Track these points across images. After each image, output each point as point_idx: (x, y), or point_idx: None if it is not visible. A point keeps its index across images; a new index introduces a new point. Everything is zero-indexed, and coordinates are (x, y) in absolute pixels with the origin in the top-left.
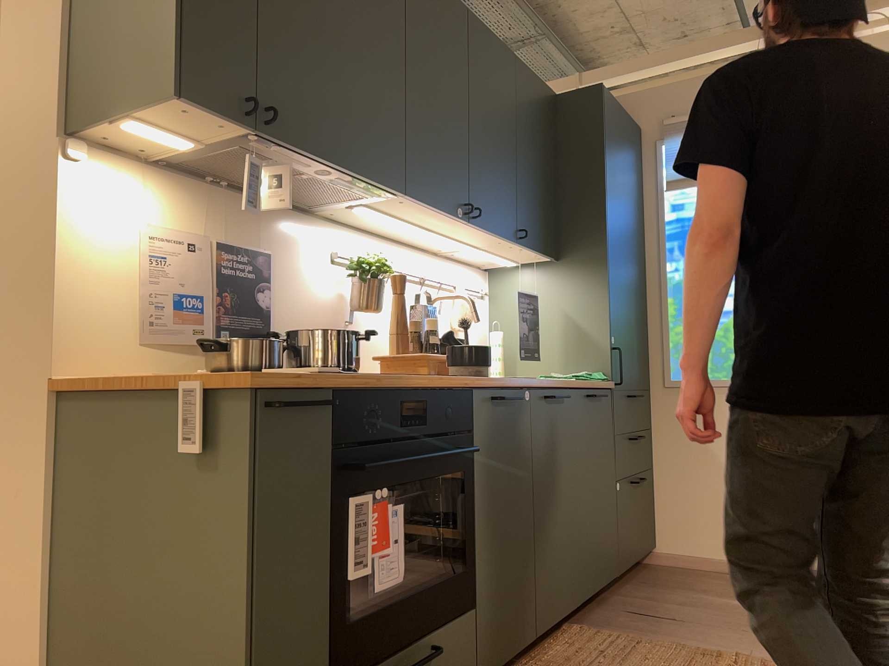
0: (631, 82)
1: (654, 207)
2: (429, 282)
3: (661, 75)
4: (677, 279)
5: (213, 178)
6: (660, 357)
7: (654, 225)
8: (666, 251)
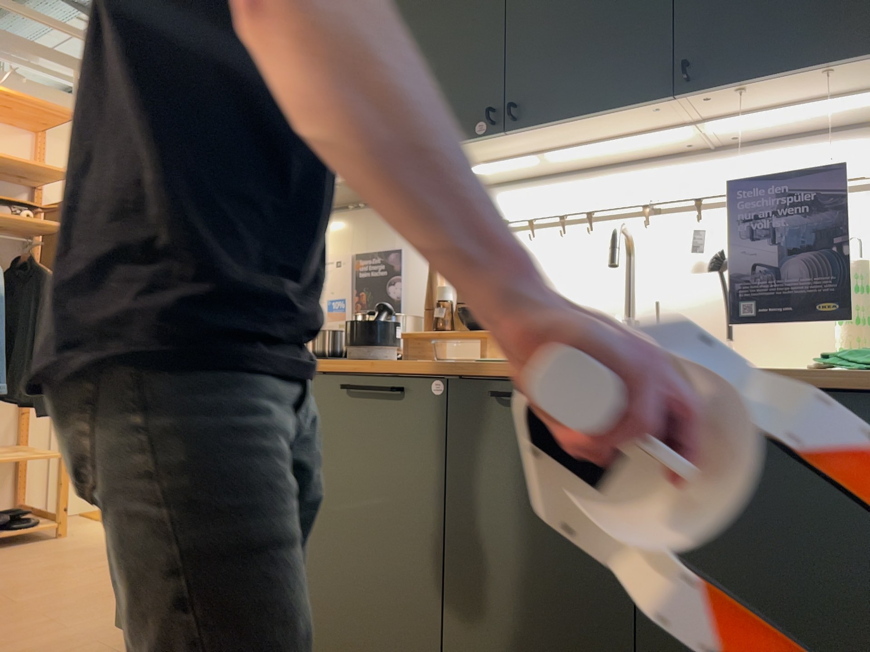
0: None
1: None
2: (675, 206)
3: None
4: None
5: (350, 205)
6: None
7: None
8: None
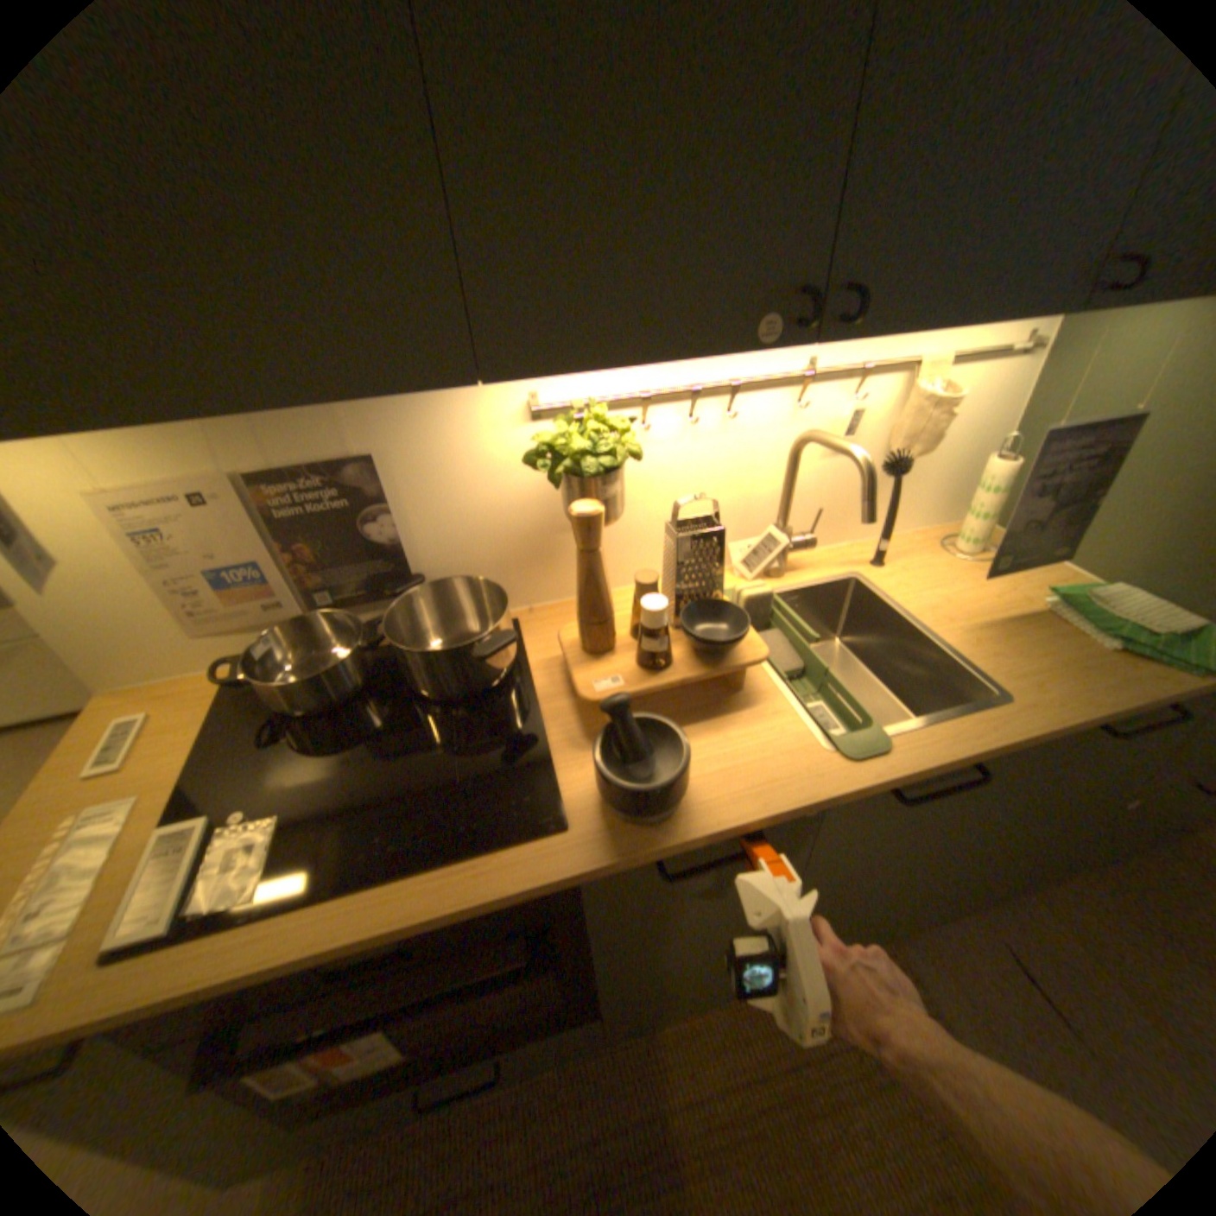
0: None
1: None
2: (833, 371)
3: None
4: None
5: None
6: None
7: None
8: None
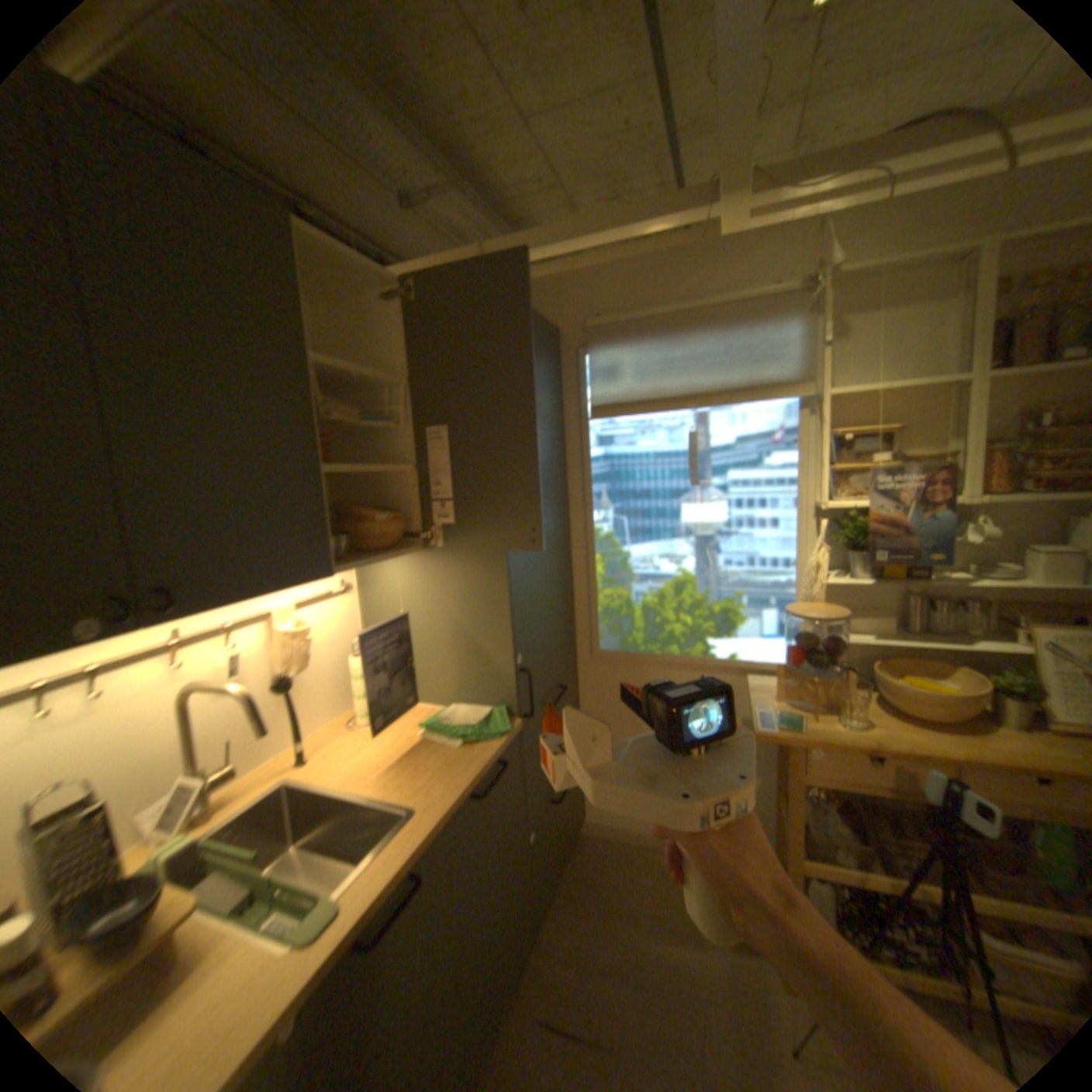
0: (547, 259)
1: (577, 438)
2: (196, 637)
3: (585, 251)
4: (605, 532)
5: None
6: (586, 622)
7: (578, 462)
8: (592, 497)
